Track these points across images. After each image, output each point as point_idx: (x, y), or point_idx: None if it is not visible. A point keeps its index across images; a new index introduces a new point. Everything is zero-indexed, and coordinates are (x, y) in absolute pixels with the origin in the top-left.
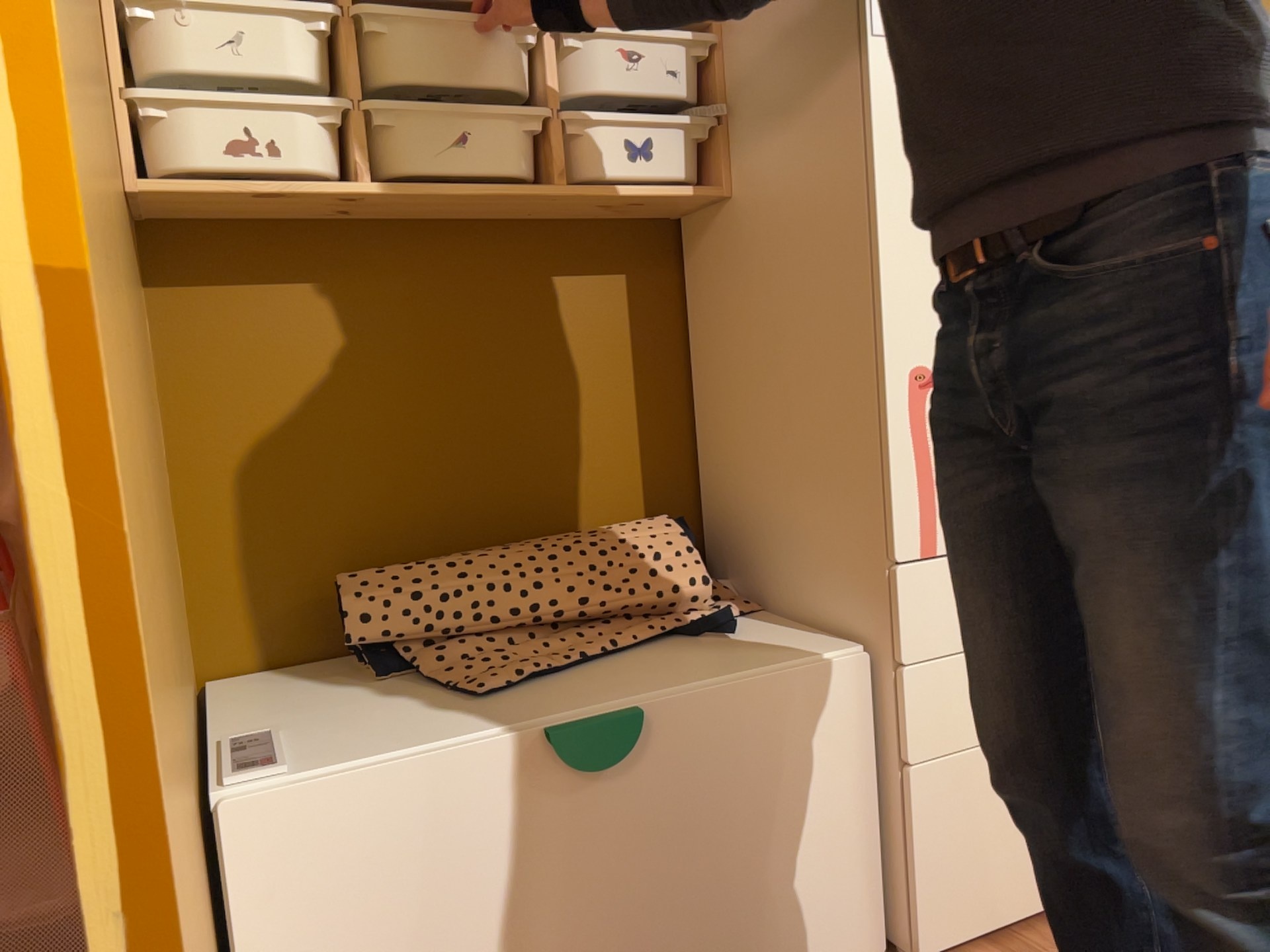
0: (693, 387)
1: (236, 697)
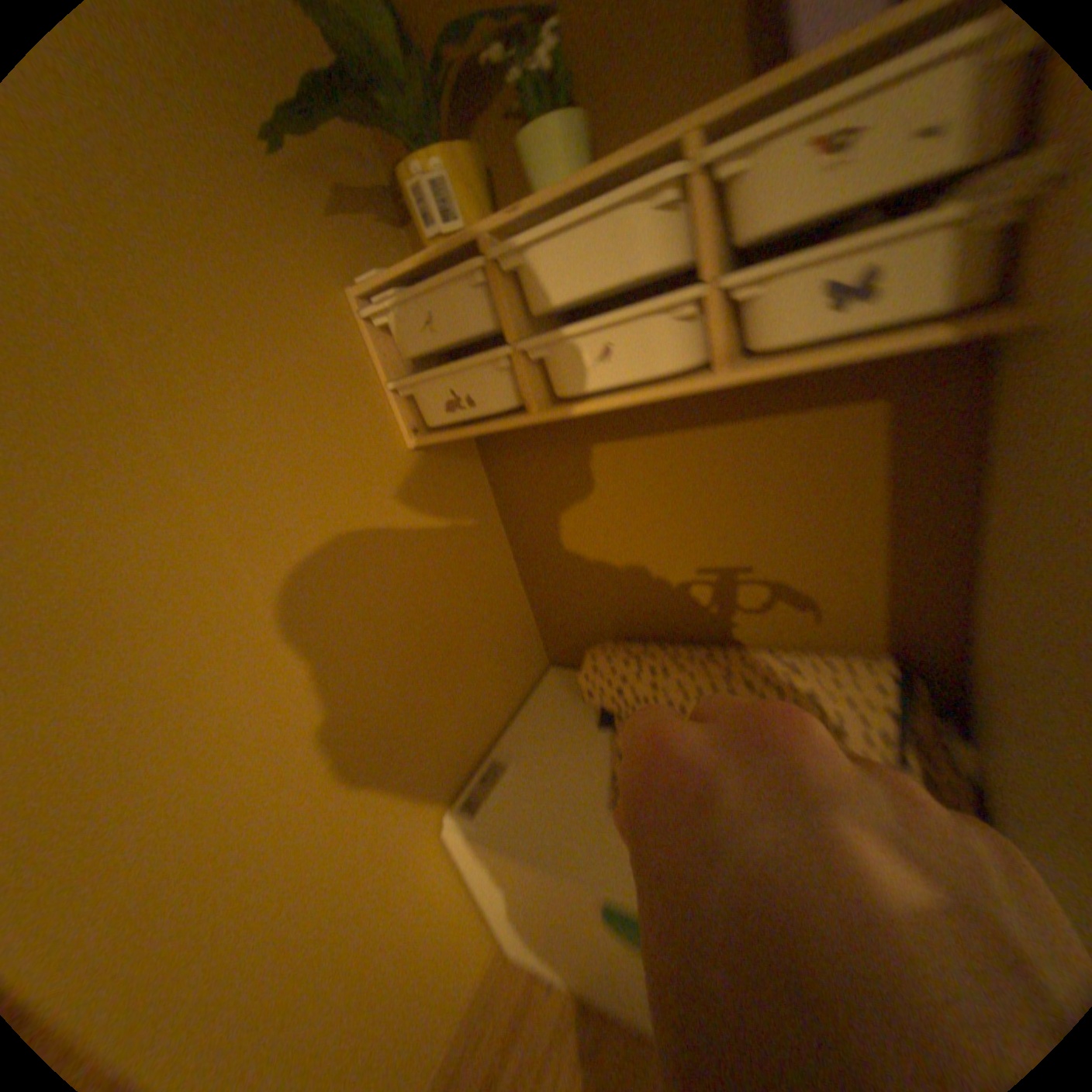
0: (978, 531)
1: (541, 697)
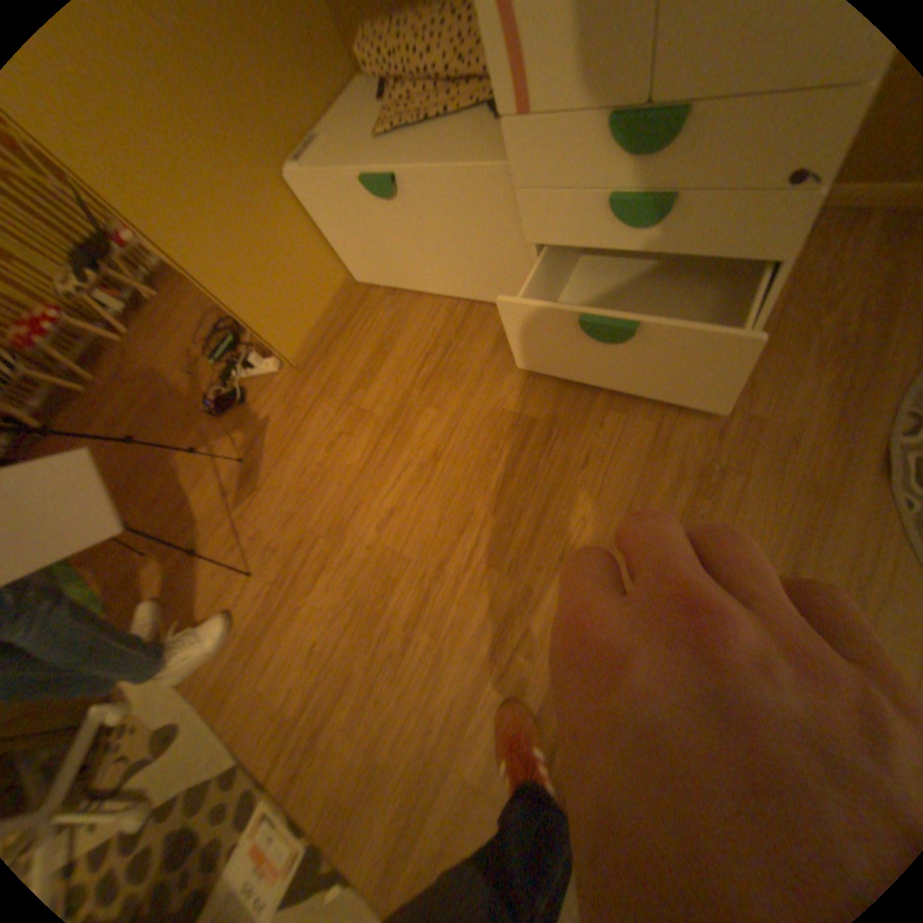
0: None
1: (345, 92)
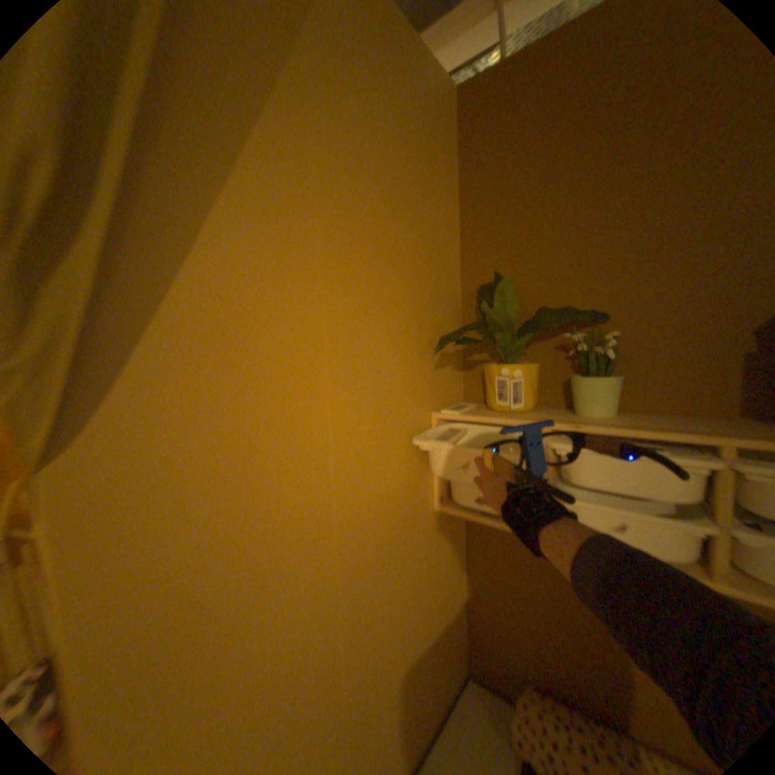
0: None
1: (465, 712)
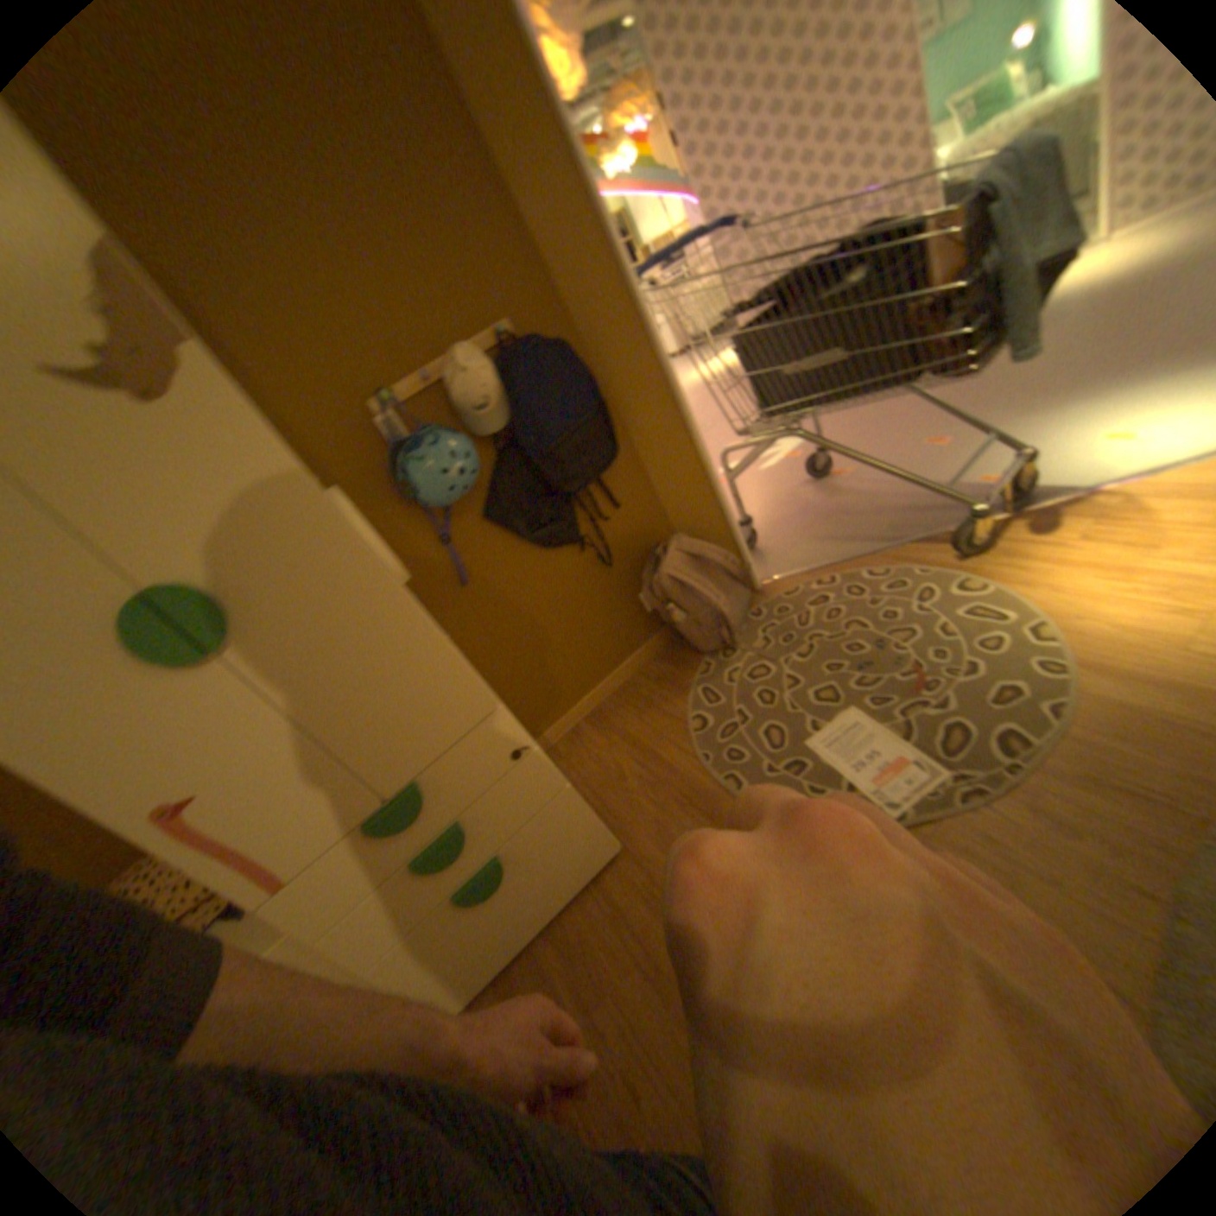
0: None
1: None
